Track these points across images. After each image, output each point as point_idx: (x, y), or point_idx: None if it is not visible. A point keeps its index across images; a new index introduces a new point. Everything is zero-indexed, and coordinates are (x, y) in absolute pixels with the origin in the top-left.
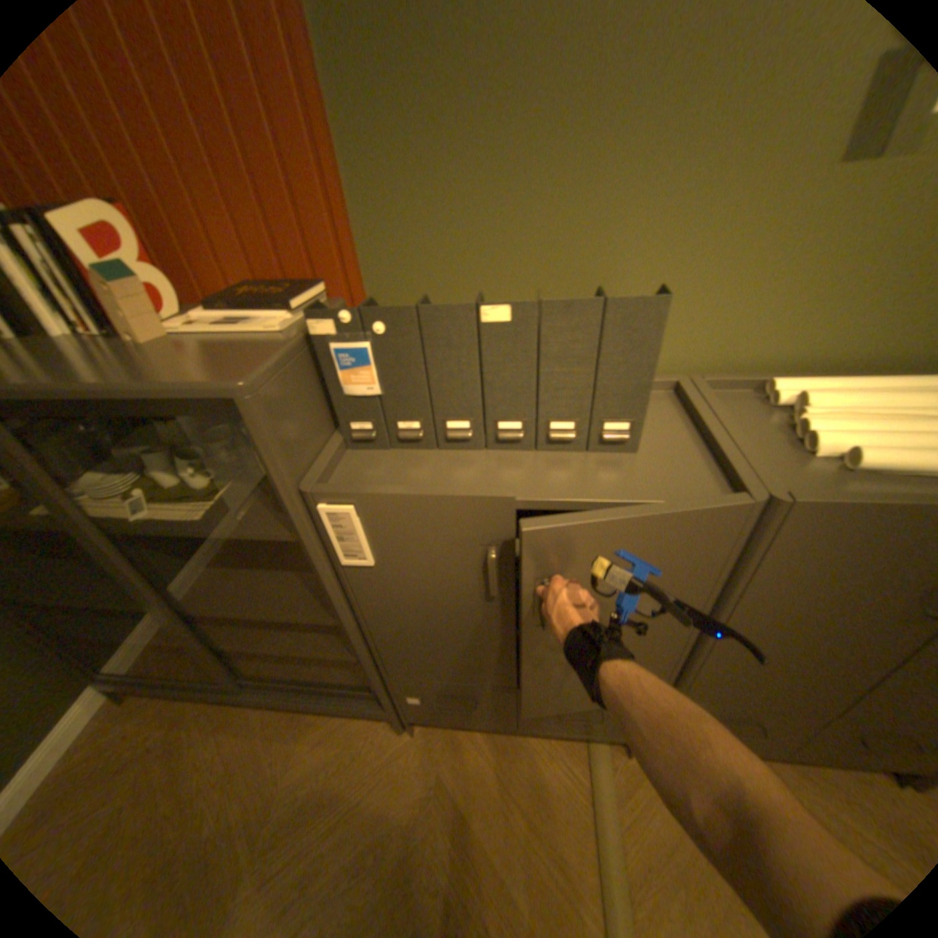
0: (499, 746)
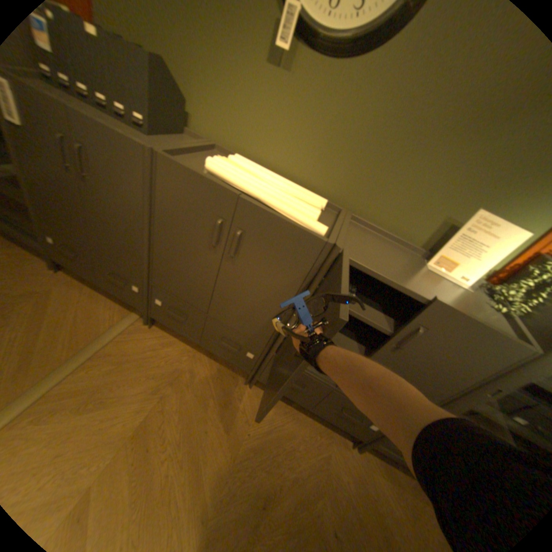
0: (92, 293)
